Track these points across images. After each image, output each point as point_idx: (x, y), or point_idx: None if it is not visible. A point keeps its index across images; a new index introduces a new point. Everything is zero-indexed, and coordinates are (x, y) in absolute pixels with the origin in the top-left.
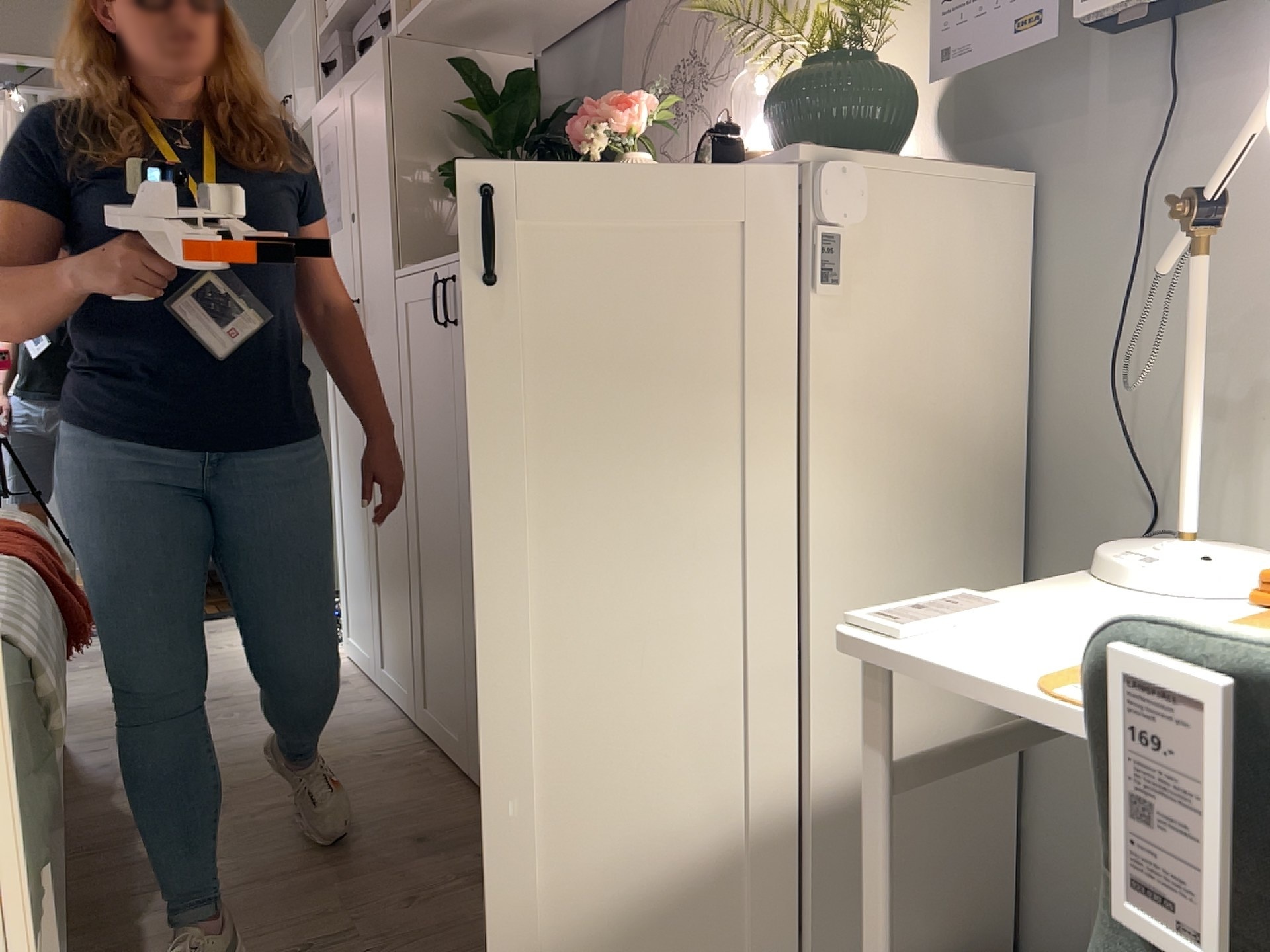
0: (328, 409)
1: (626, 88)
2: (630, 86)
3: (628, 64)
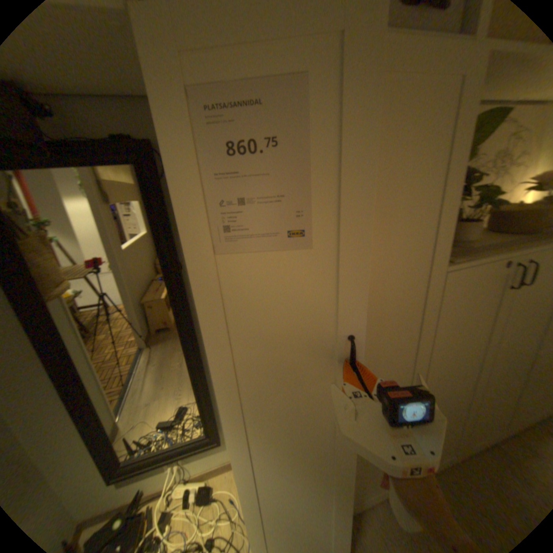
0: (226, 431)
1: None
2: None
3: None
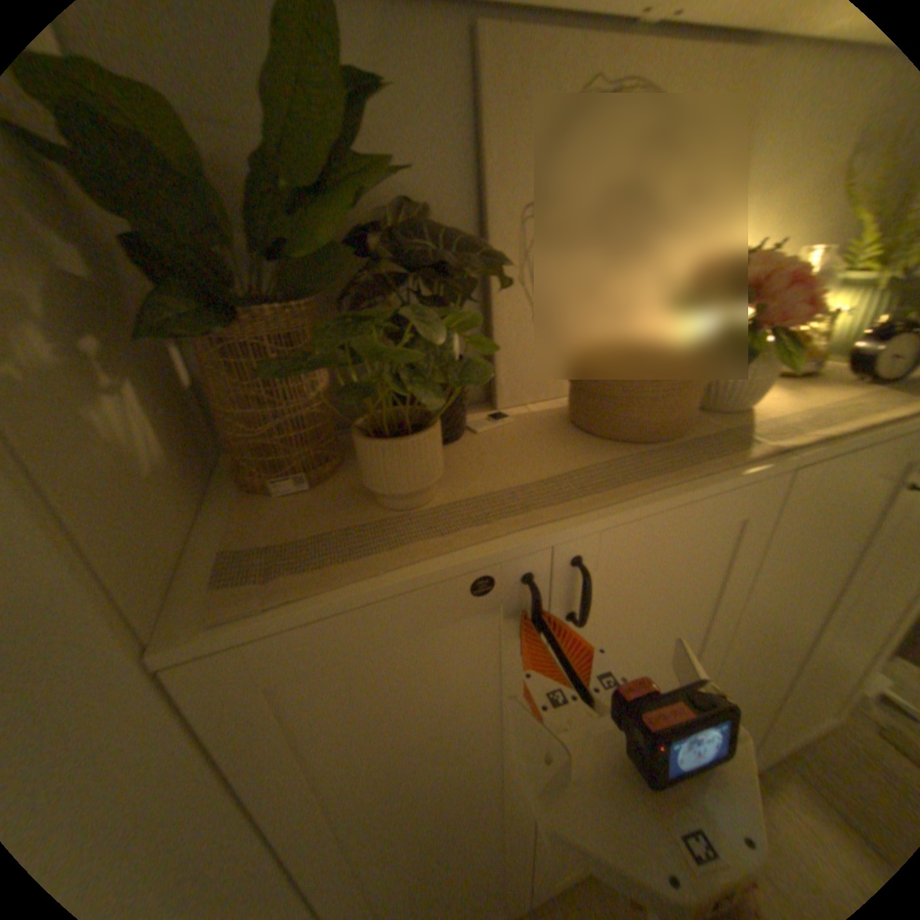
0: None
1: (491, 180)
2: (509, 182)
3: (492, 142)
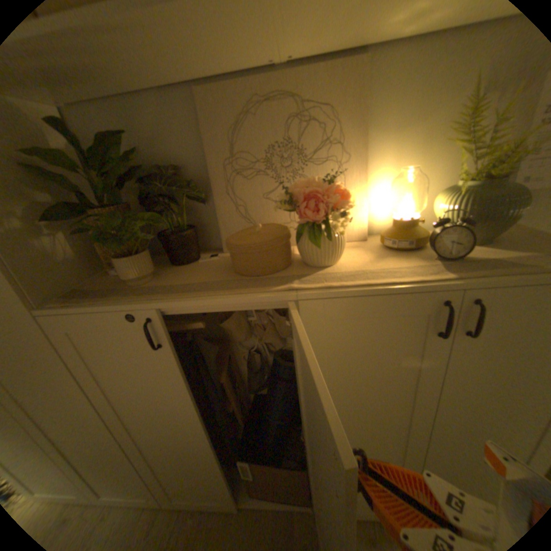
0: None
1: (208, 150)
2: (215, 150)
3: (205, 134)
